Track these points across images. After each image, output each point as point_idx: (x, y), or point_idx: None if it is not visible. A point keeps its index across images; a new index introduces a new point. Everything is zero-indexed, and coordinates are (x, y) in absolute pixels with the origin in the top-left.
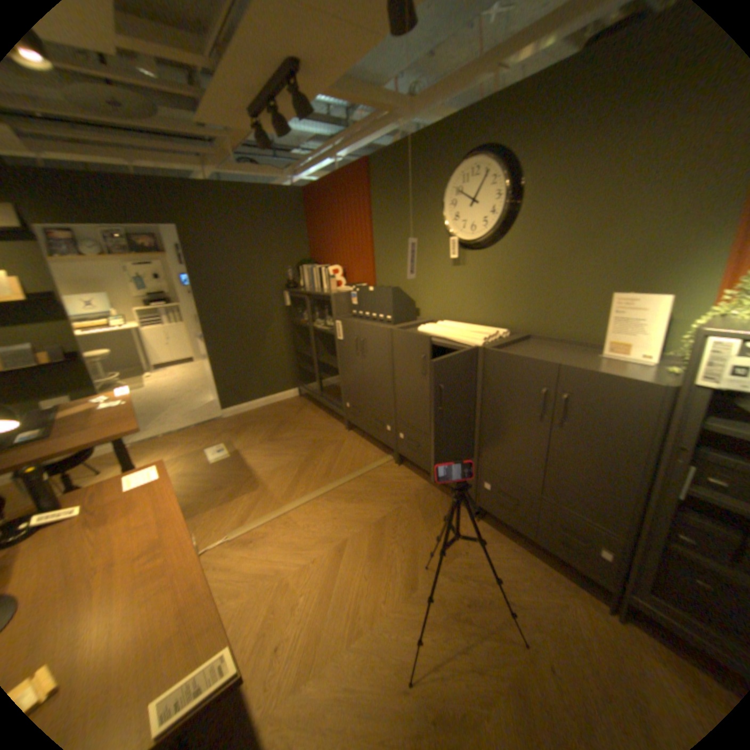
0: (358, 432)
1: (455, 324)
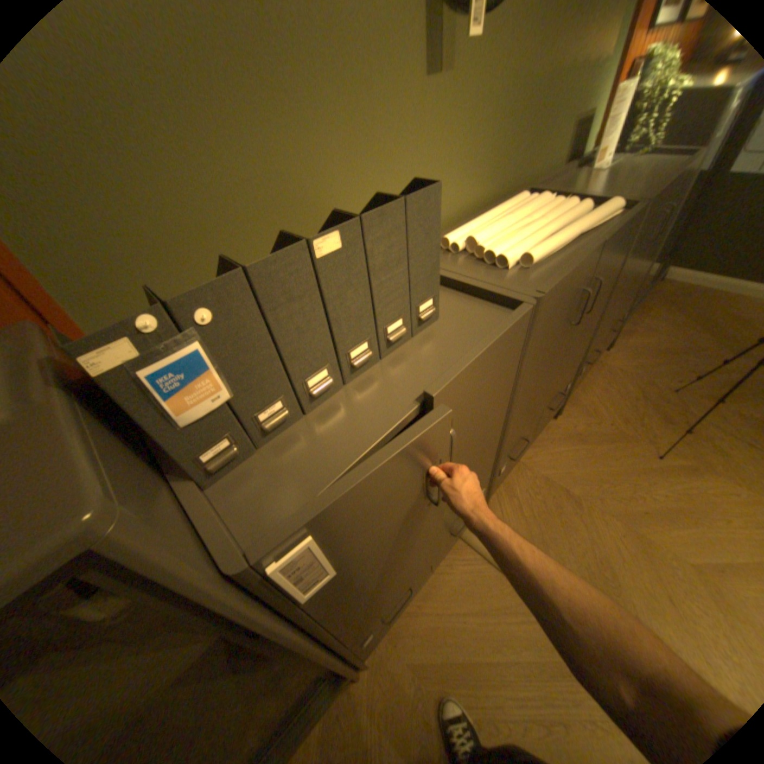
0: None
1: (500, 221)
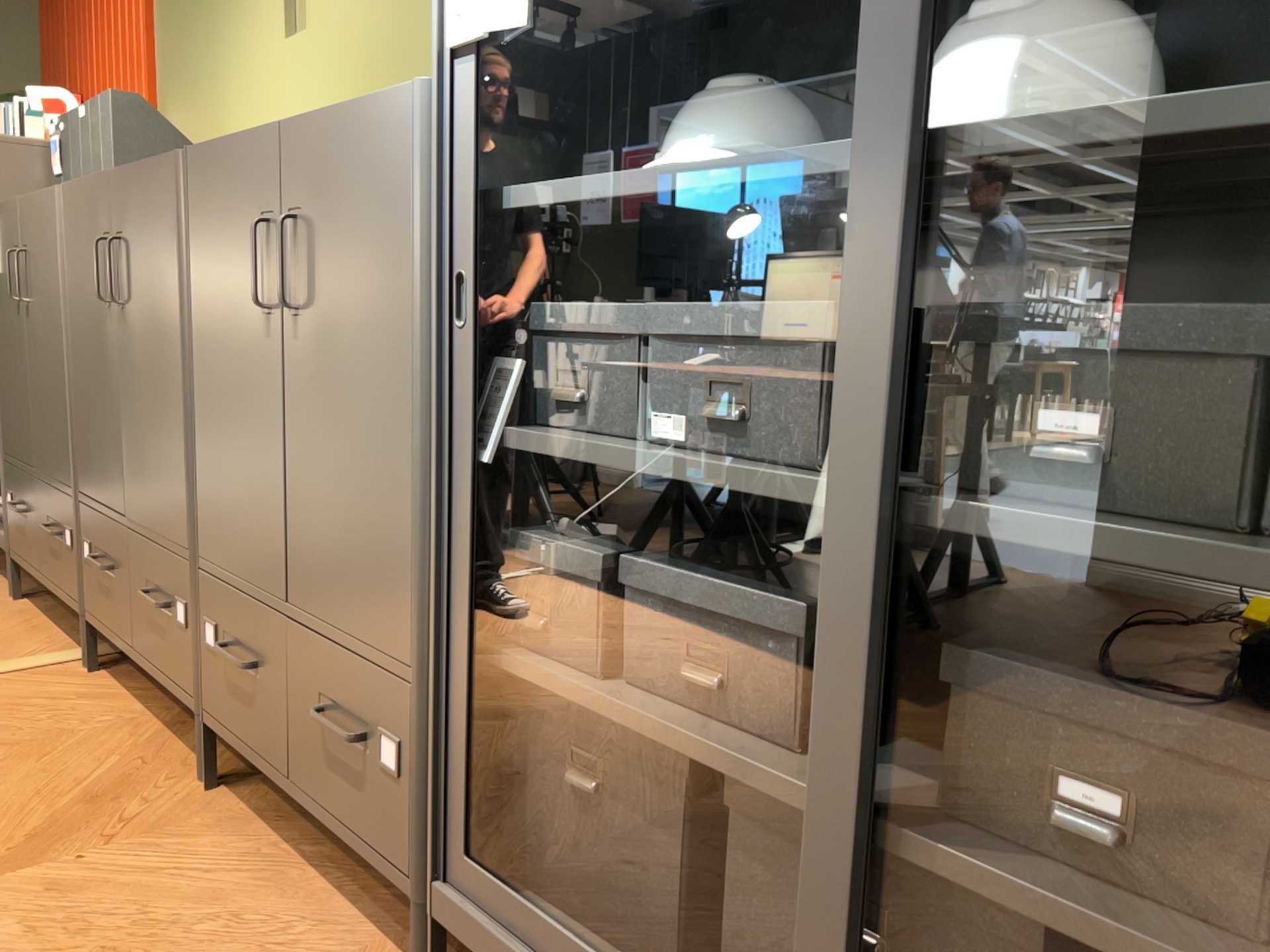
0: (43, 603)
1: None
